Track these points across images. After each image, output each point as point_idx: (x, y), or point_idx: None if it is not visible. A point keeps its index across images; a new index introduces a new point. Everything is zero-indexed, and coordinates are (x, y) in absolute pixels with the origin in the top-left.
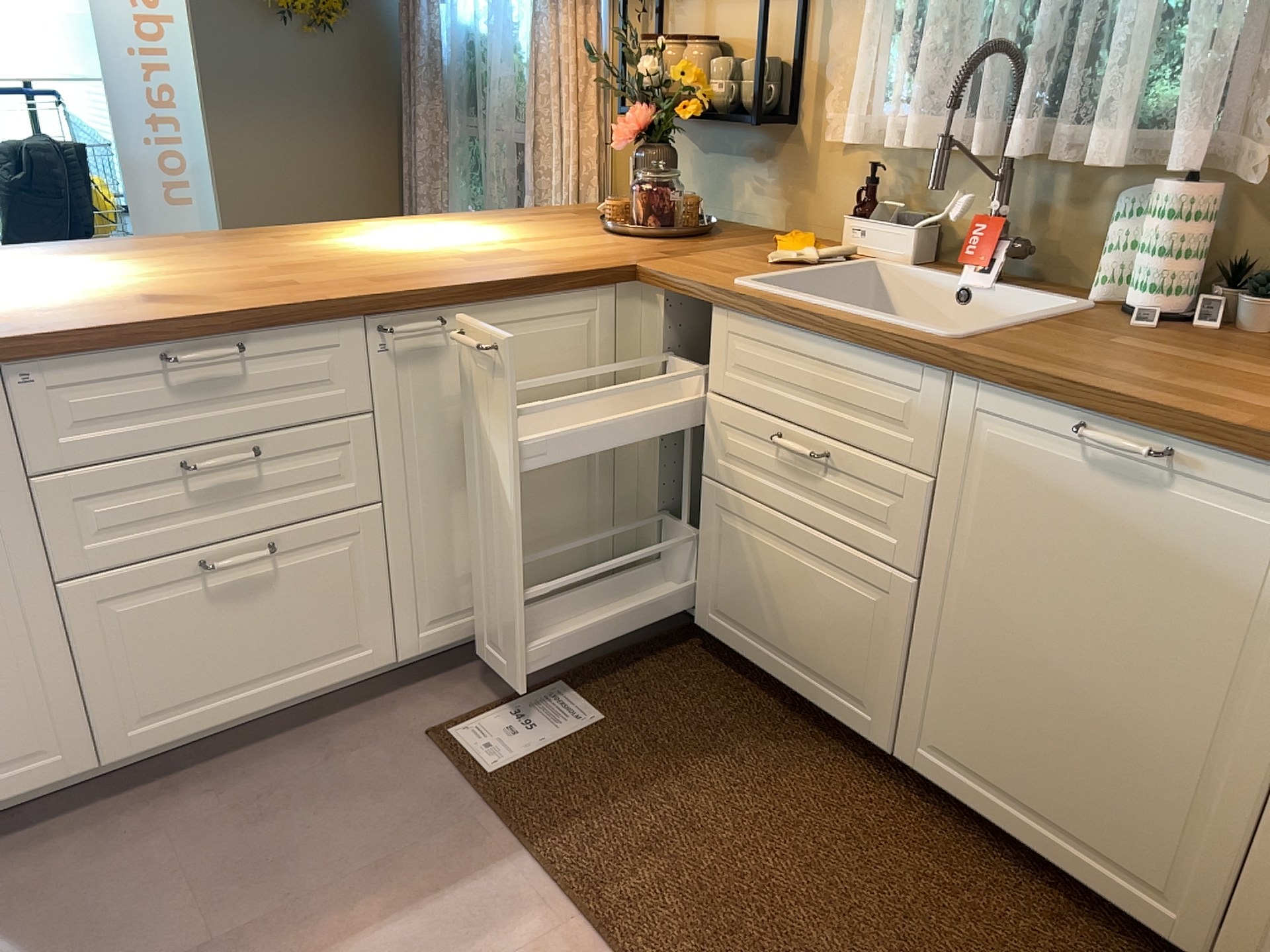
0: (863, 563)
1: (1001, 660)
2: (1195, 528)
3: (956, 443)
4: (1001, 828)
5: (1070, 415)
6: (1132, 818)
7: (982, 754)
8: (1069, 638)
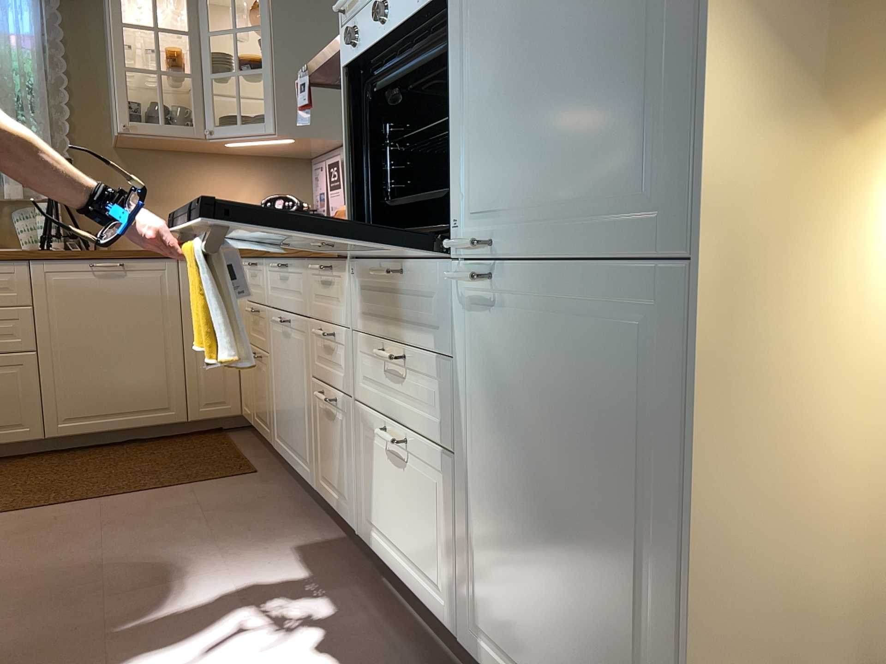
0: (4, 358)
1: (86, 363)
2: (137, 284)
3: (40, 287)
4: (106, 431)
5: (85, 263)
6: (150, 389)
7: (89, 406)
8: (109, 340)
